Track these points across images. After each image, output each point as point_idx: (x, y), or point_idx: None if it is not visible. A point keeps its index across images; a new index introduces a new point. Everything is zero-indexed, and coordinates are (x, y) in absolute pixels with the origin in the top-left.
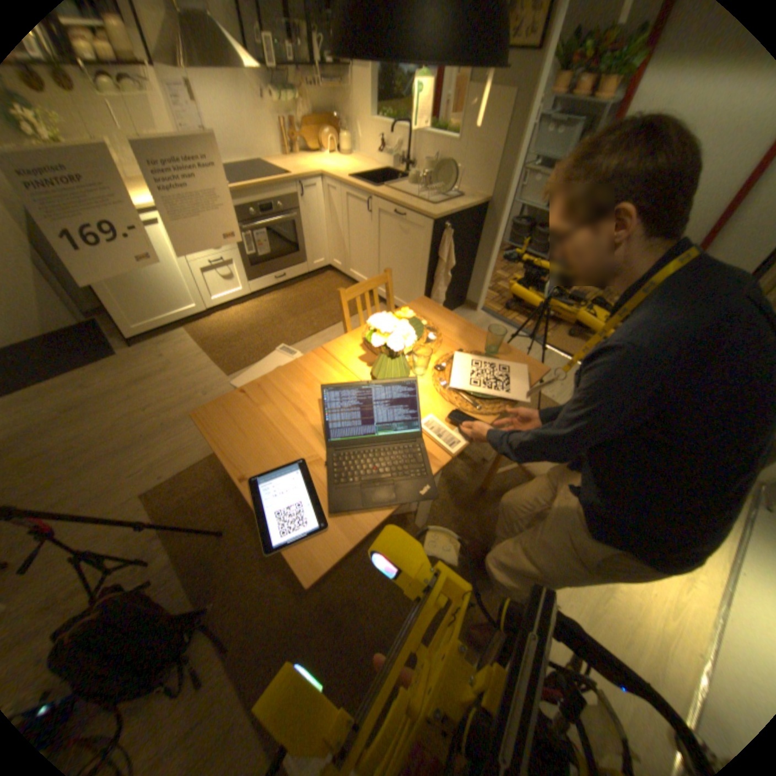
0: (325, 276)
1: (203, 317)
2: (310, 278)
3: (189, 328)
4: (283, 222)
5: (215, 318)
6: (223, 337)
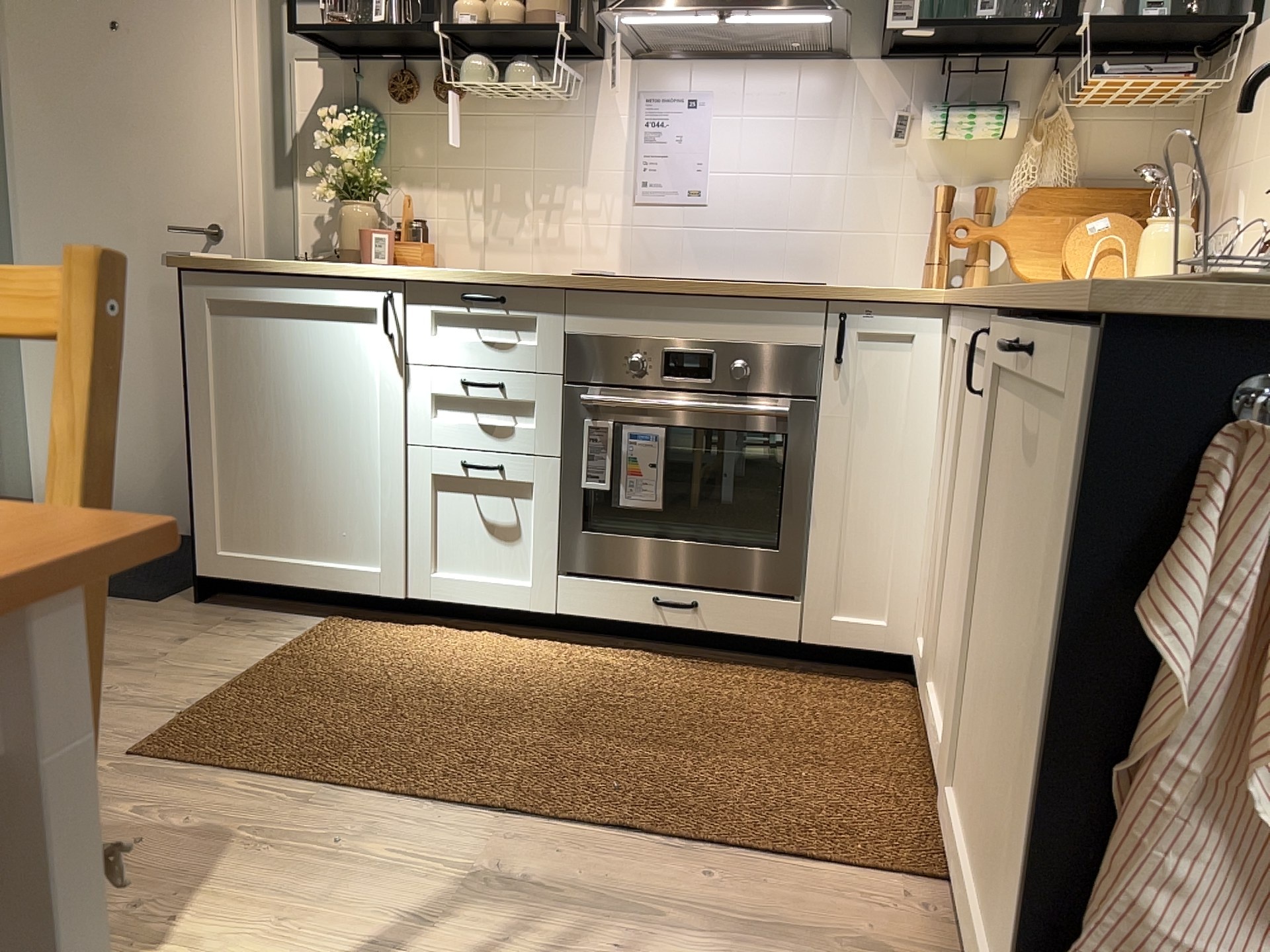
0: (873, 691)
1: (397, 622)
2: (812, 674)
3: (329, 626)
4: (749, 433)
5: (411, 636)
6: (327, 675)
